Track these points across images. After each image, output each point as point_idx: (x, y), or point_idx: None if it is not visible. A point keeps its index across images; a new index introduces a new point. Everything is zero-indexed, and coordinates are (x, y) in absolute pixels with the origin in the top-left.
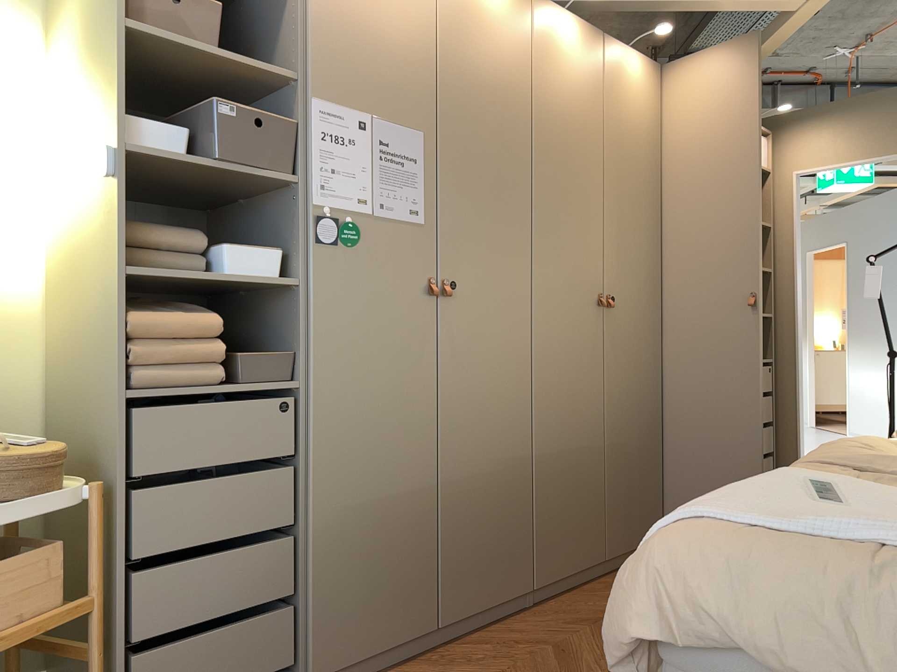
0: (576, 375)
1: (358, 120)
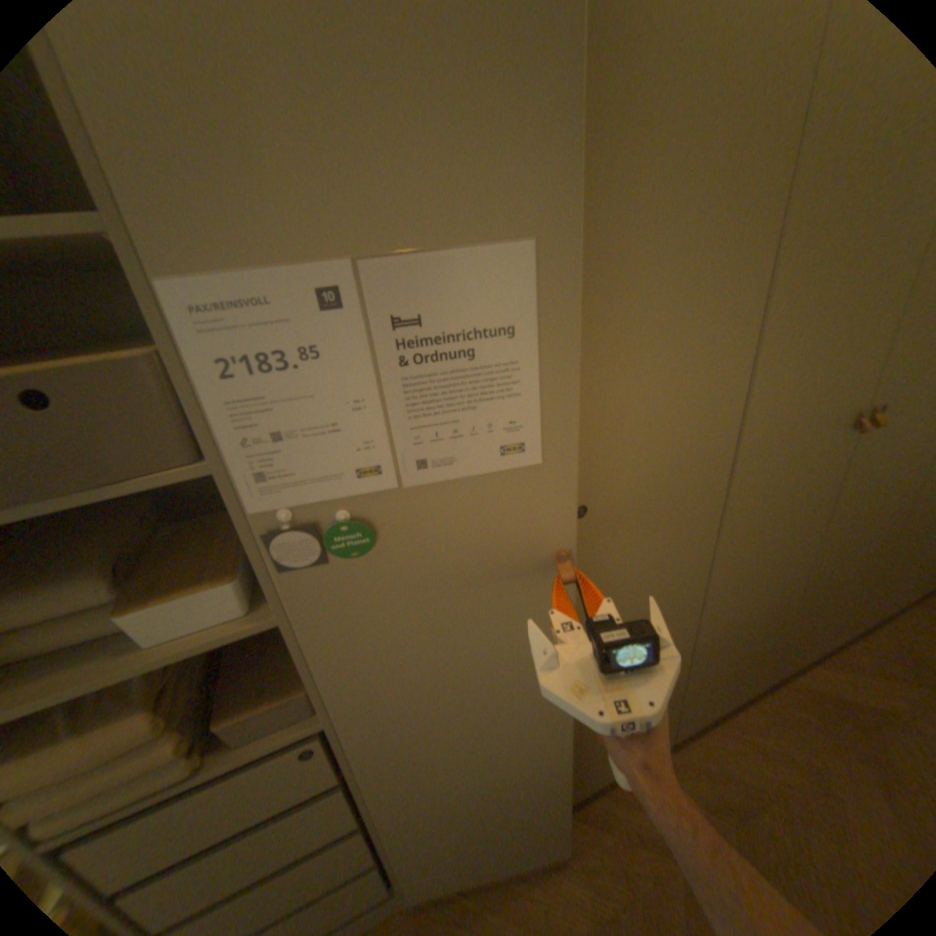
0: (780, 540)
1: (315, 289)
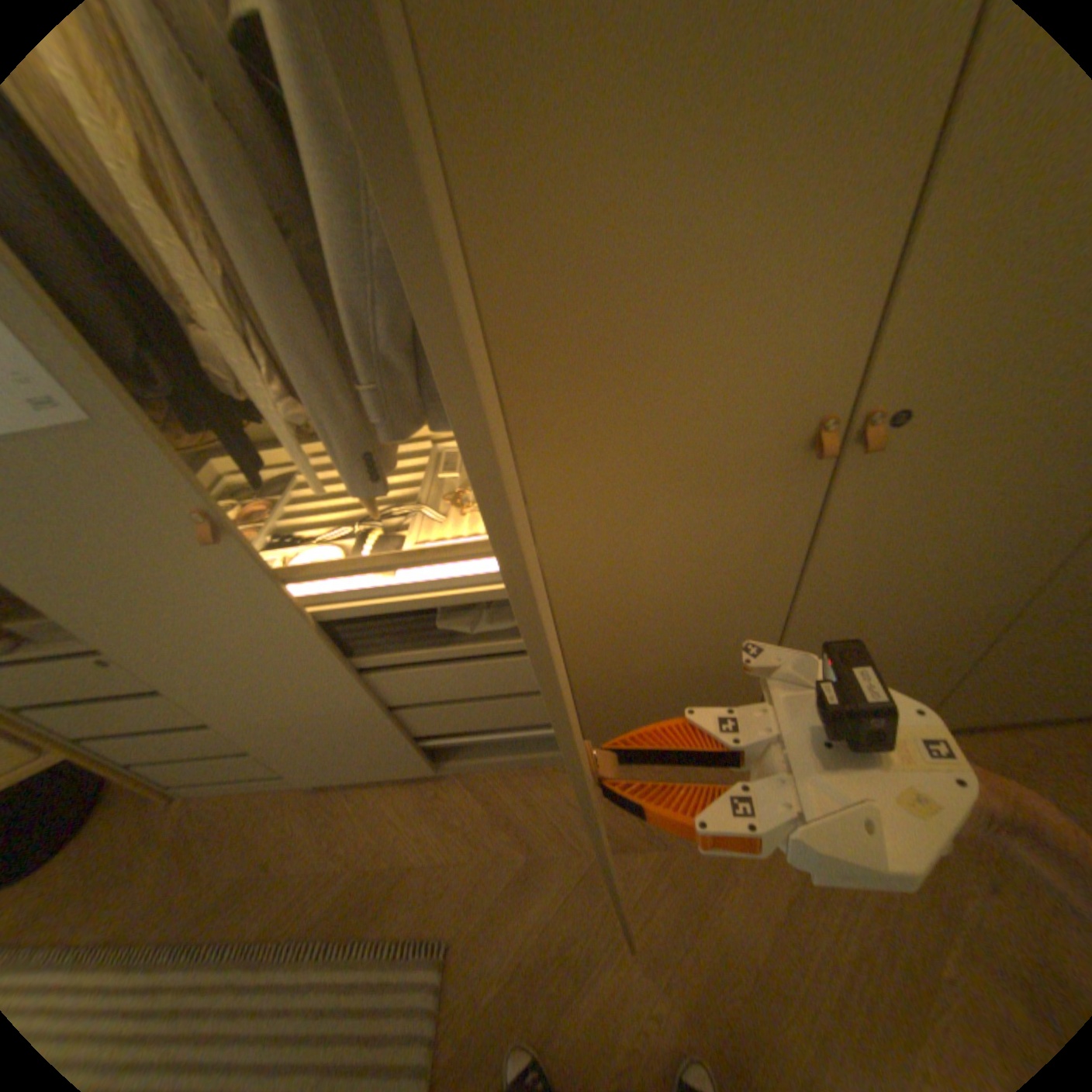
0: (684, 591)
1: None
